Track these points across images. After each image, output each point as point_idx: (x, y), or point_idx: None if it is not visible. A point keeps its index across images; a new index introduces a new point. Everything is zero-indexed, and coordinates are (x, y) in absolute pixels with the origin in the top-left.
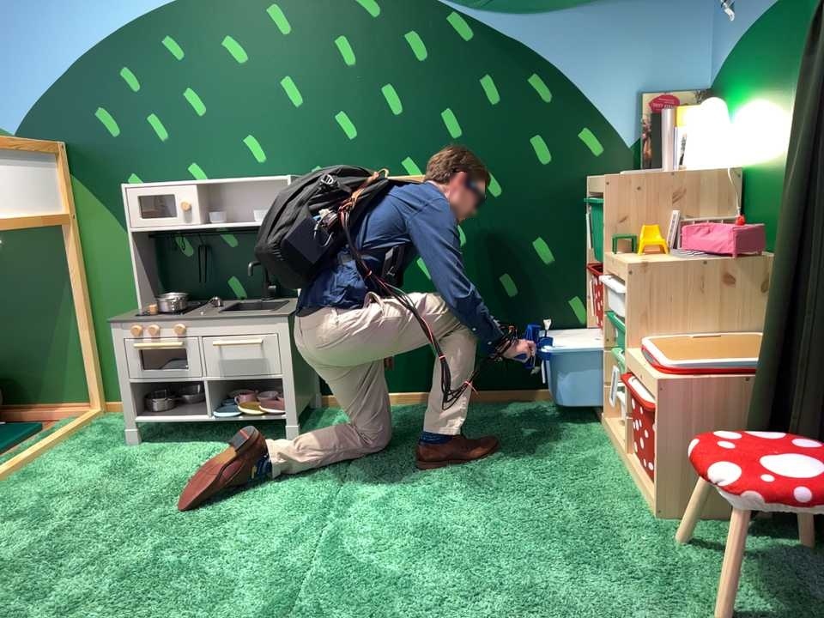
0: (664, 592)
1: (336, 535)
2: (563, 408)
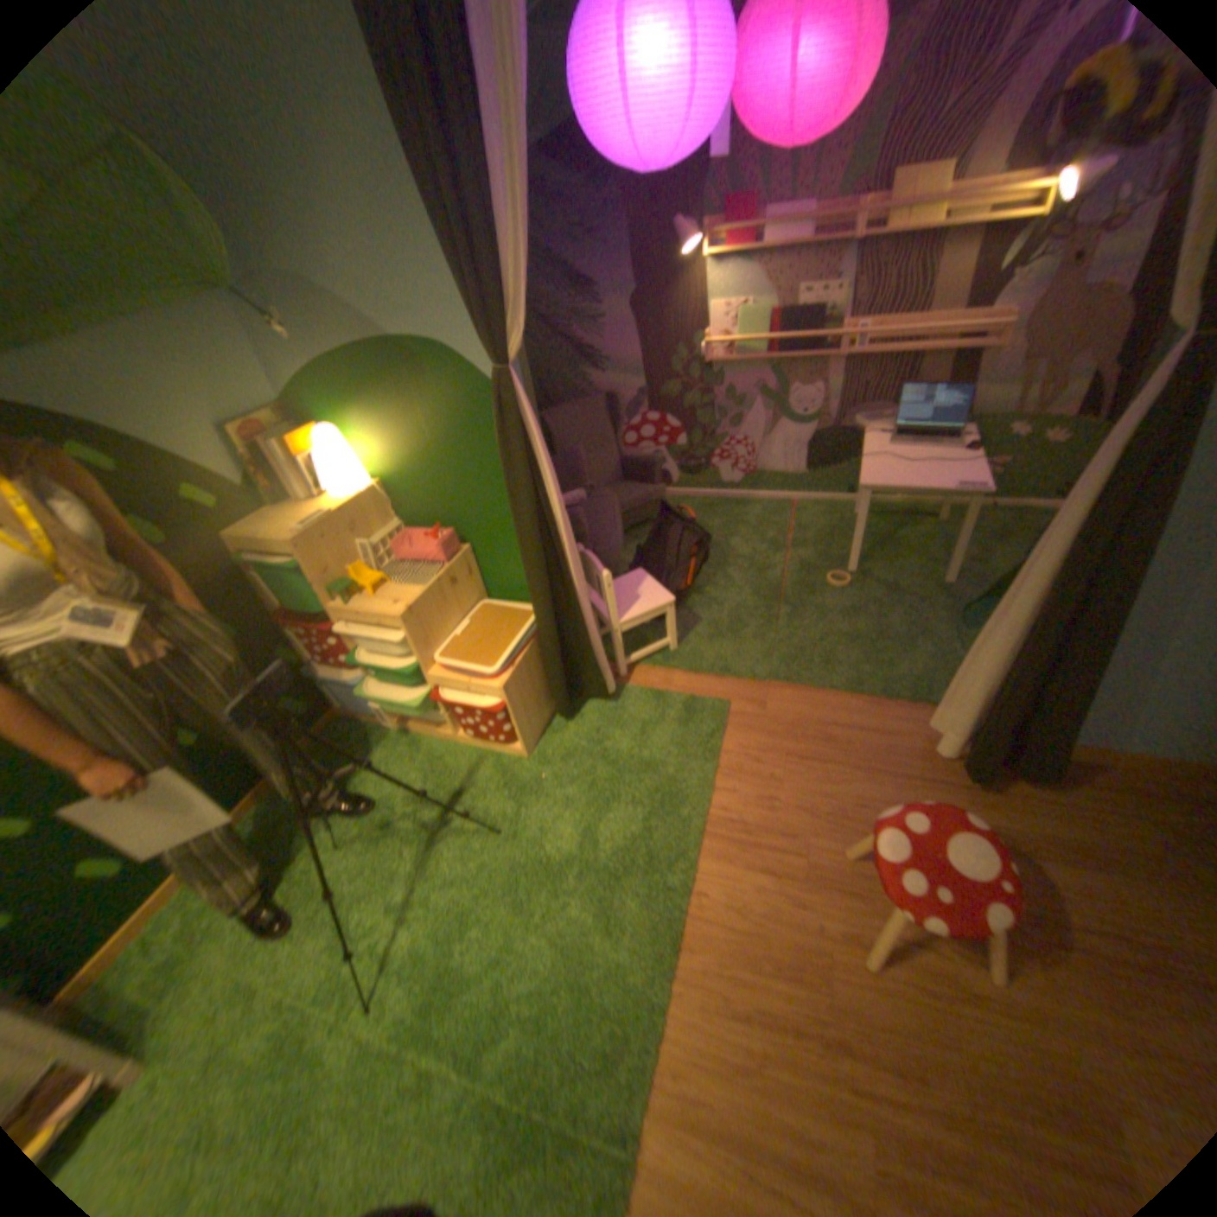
0: (593, 792)
1: (399, 1033)
2: (335, 738)
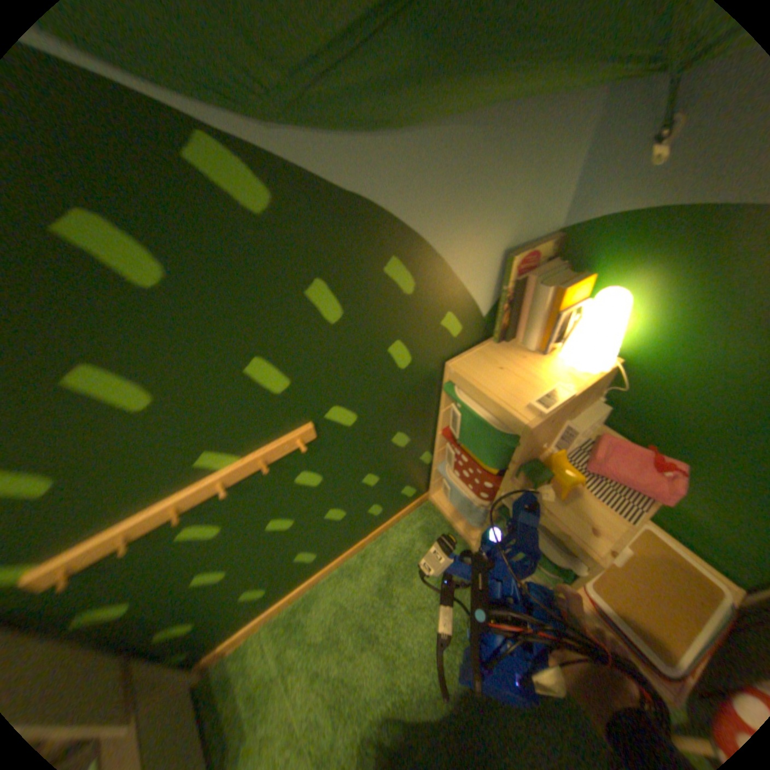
0: None
1: None
2: (424, 526)
